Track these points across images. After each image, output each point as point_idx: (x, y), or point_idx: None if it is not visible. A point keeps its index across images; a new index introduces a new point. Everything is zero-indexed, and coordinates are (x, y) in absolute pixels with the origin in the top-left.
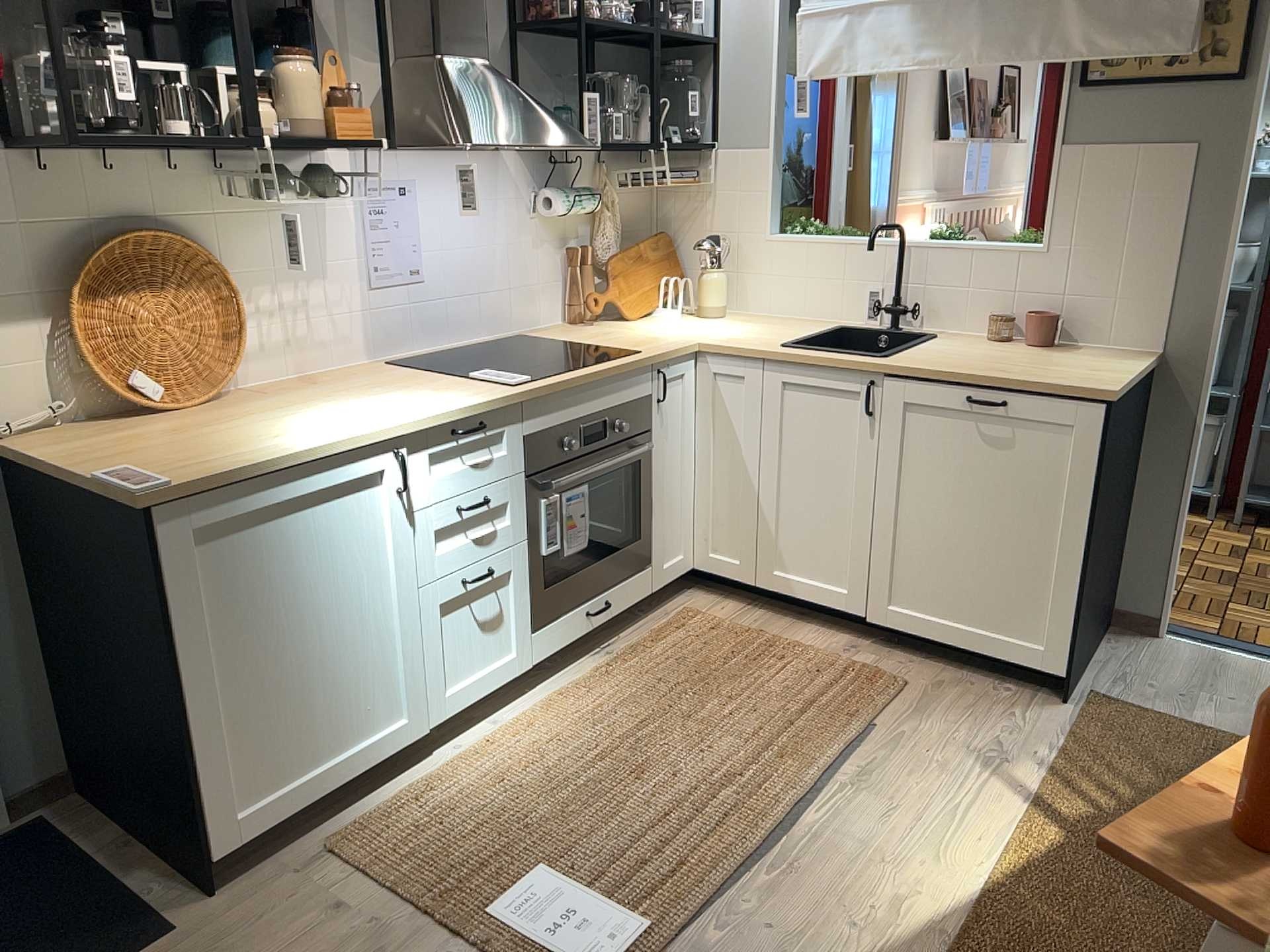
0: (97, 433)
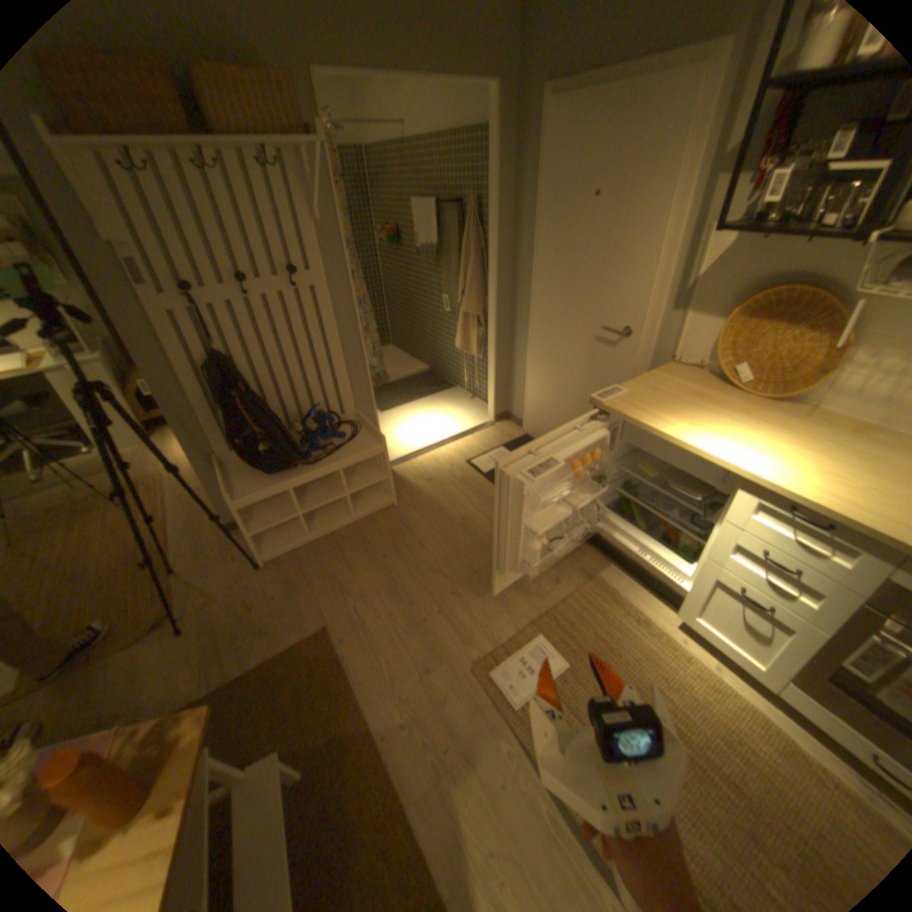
0: (694, 378)
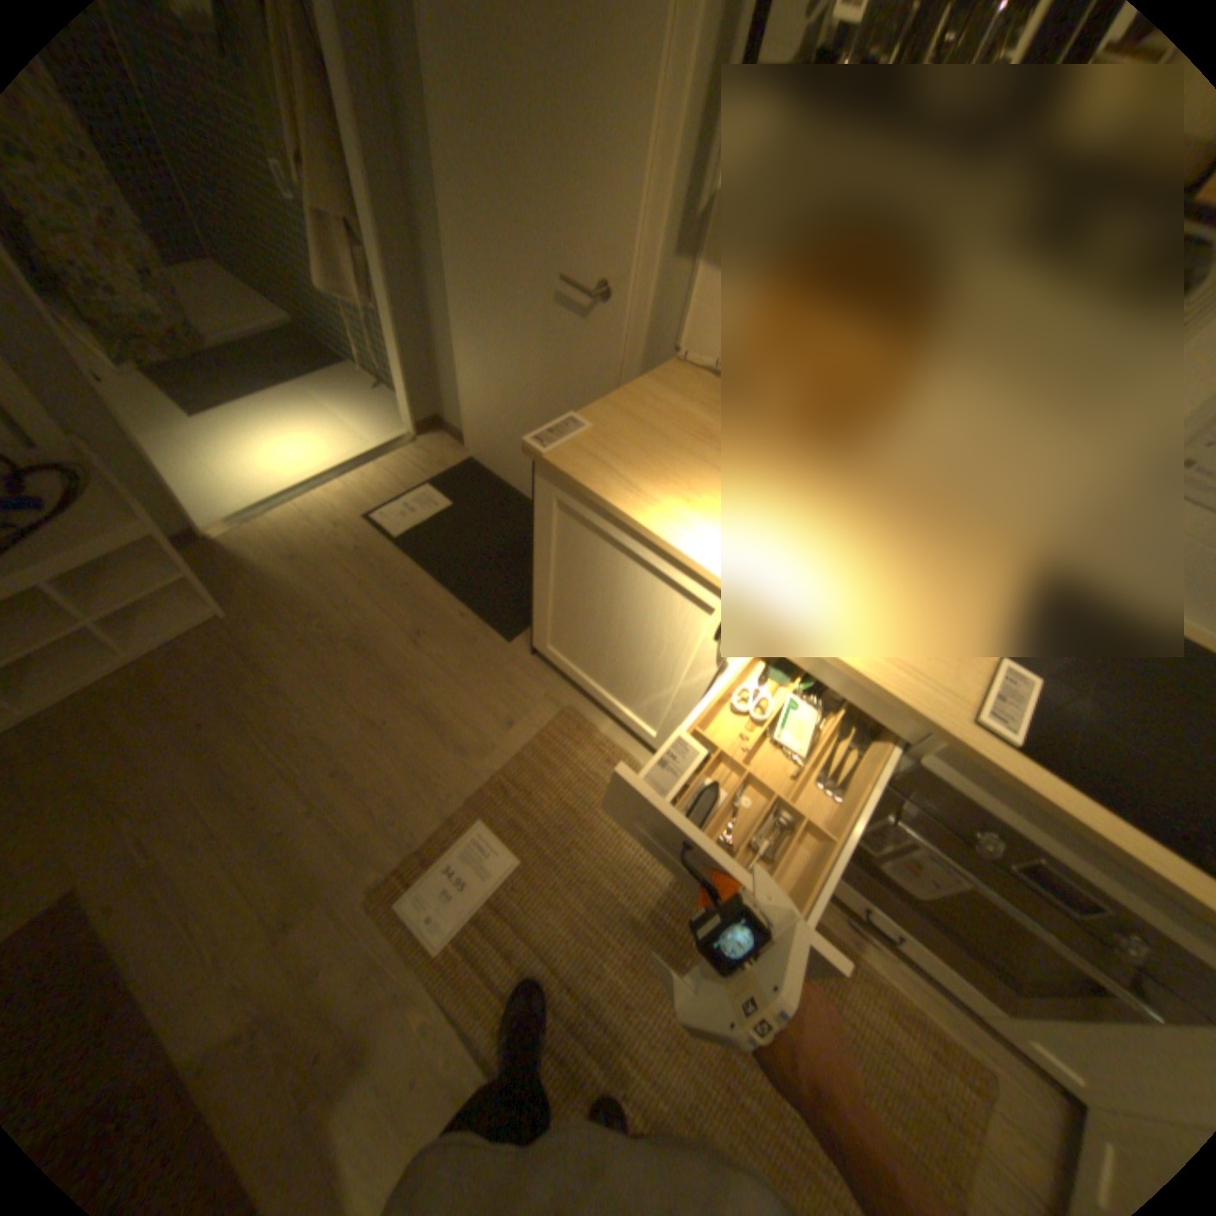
0: (707, 397)
